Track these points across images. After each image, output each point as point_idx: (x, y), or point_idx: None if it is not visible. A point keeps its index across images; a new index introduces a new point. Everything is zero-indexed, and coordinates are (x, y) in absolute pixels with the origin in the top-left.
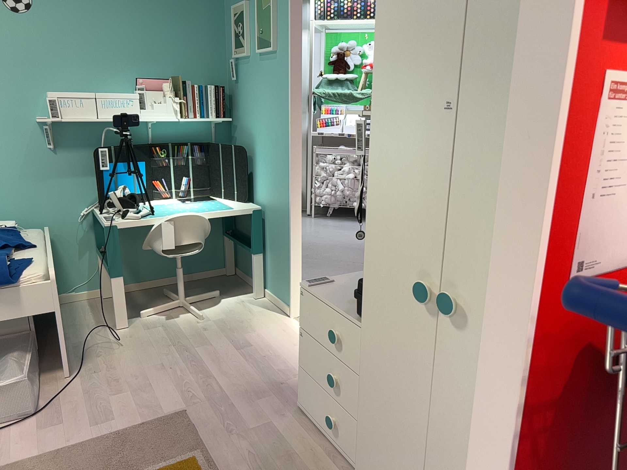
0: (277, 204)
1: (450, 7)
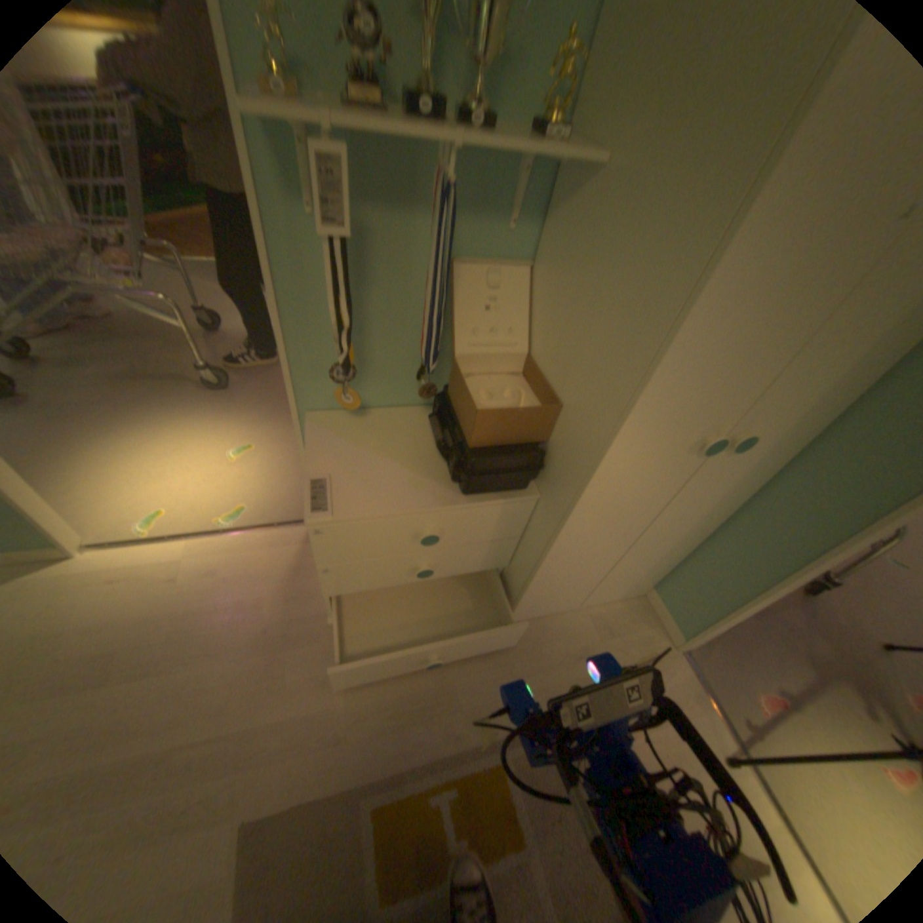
0: None
1: None
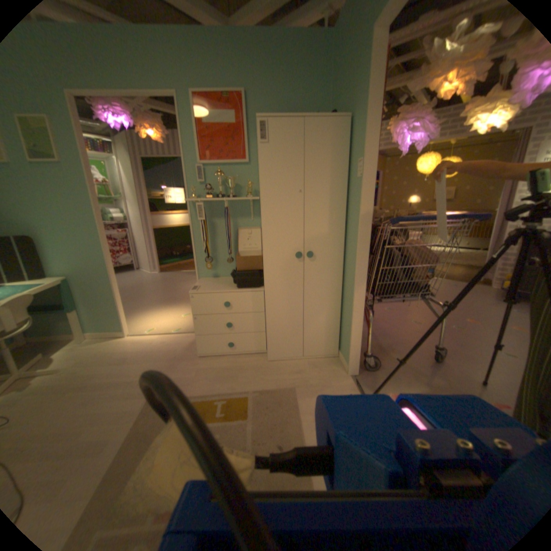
0: (87, 270)
1: (296, 161)
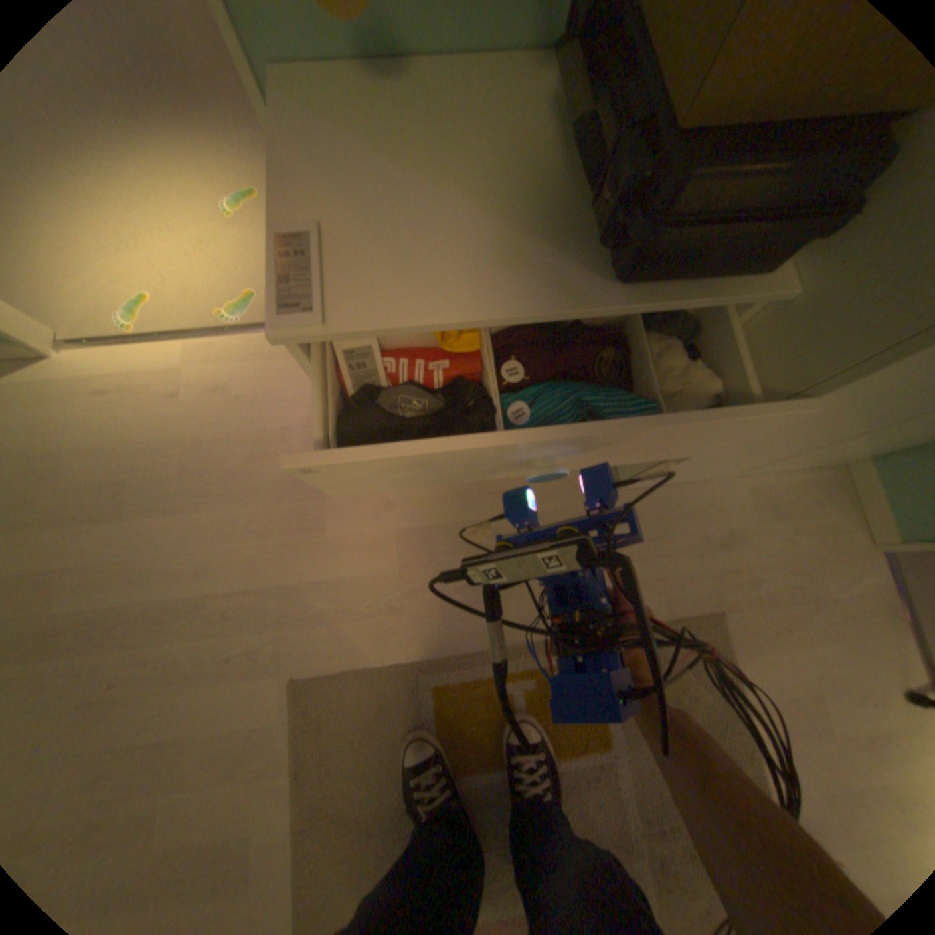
0: None
1: None
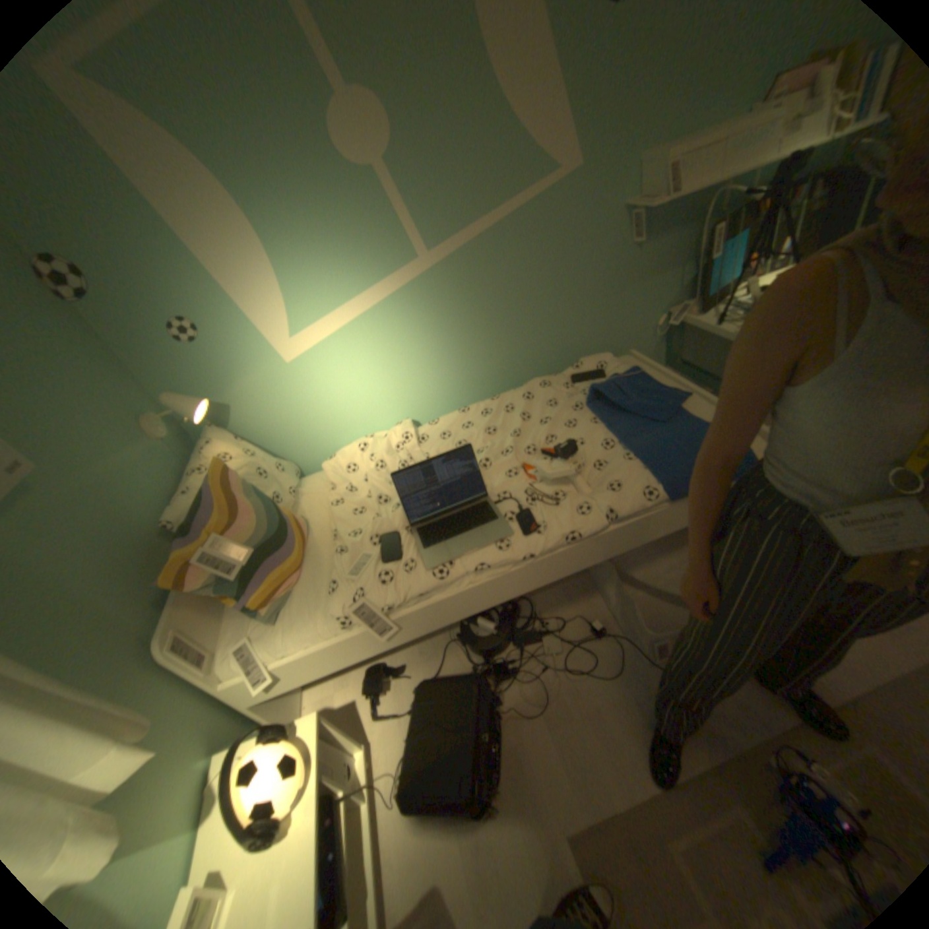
0: None
1: None
